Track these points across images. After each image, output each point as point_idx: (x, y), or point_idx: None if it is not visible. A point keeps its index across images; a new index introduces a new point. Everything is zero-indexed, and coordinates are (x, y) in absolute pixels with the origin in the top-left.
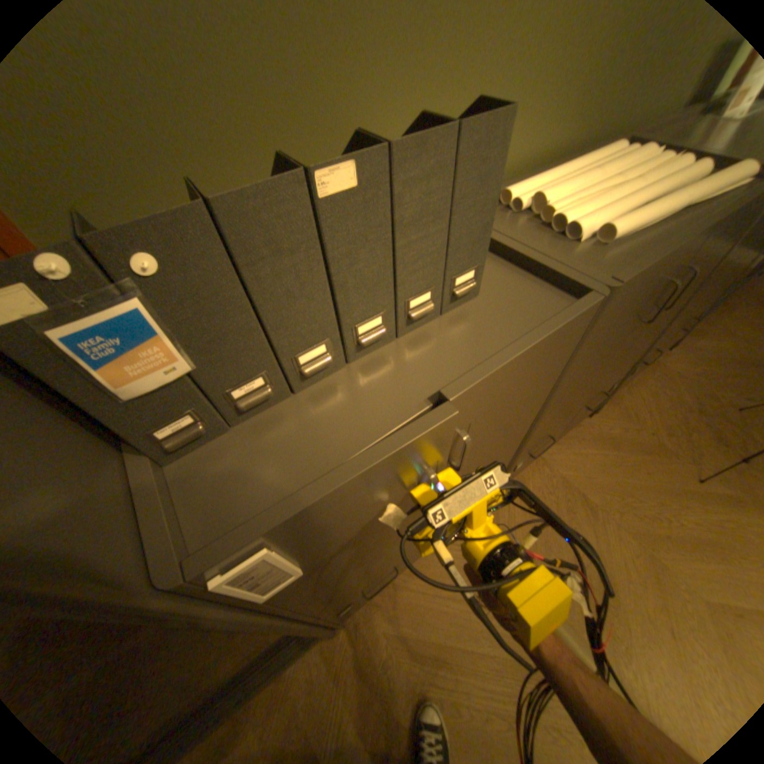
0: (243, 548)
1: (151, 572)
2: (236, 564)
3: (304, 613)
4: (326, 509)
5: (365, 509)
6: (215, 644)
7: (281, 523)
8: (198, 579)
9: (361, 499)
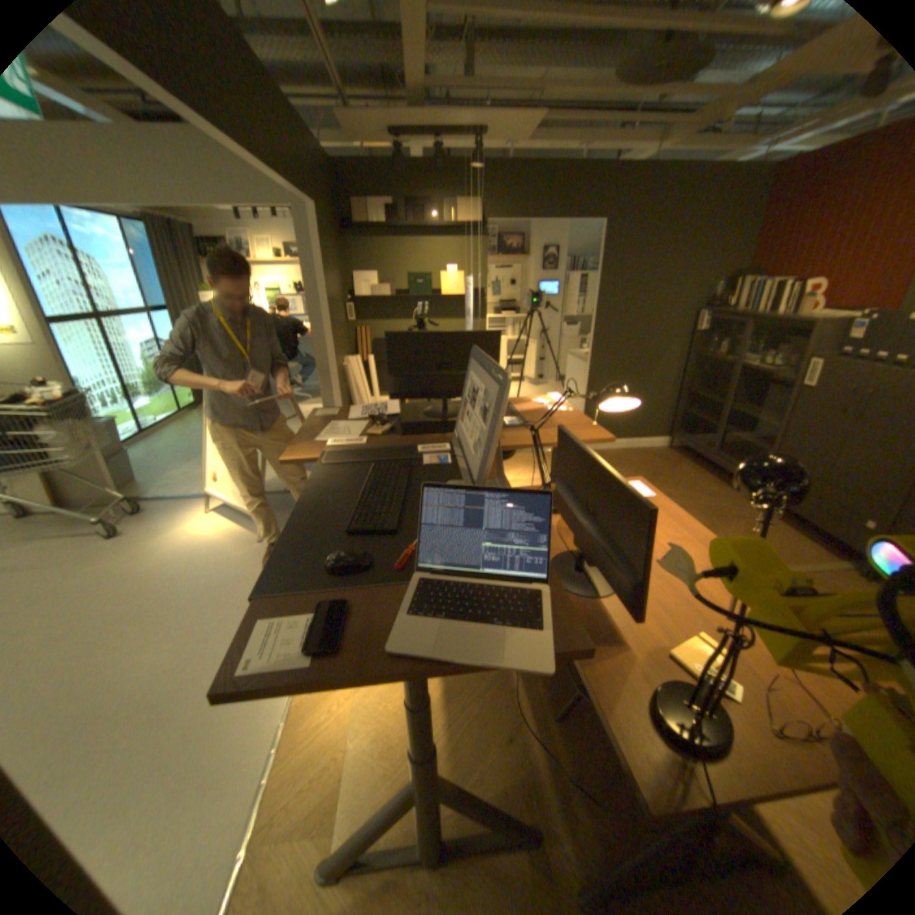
0: (821, 359)
1: (814, 355)
2: (818, 361)
3: (789, 430)
4: (833, 370)
5: (835, 388)
6: (775, 422)
7: (828, 361)
8: (814, 358)
9: (838, 380)
